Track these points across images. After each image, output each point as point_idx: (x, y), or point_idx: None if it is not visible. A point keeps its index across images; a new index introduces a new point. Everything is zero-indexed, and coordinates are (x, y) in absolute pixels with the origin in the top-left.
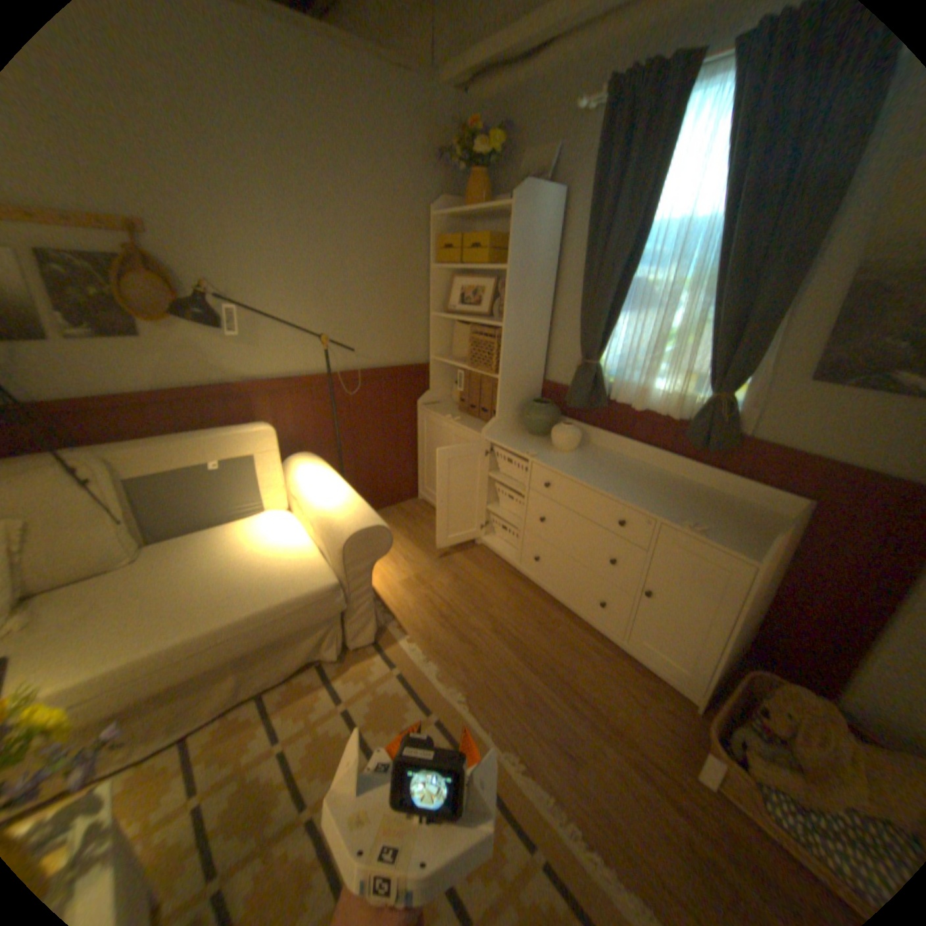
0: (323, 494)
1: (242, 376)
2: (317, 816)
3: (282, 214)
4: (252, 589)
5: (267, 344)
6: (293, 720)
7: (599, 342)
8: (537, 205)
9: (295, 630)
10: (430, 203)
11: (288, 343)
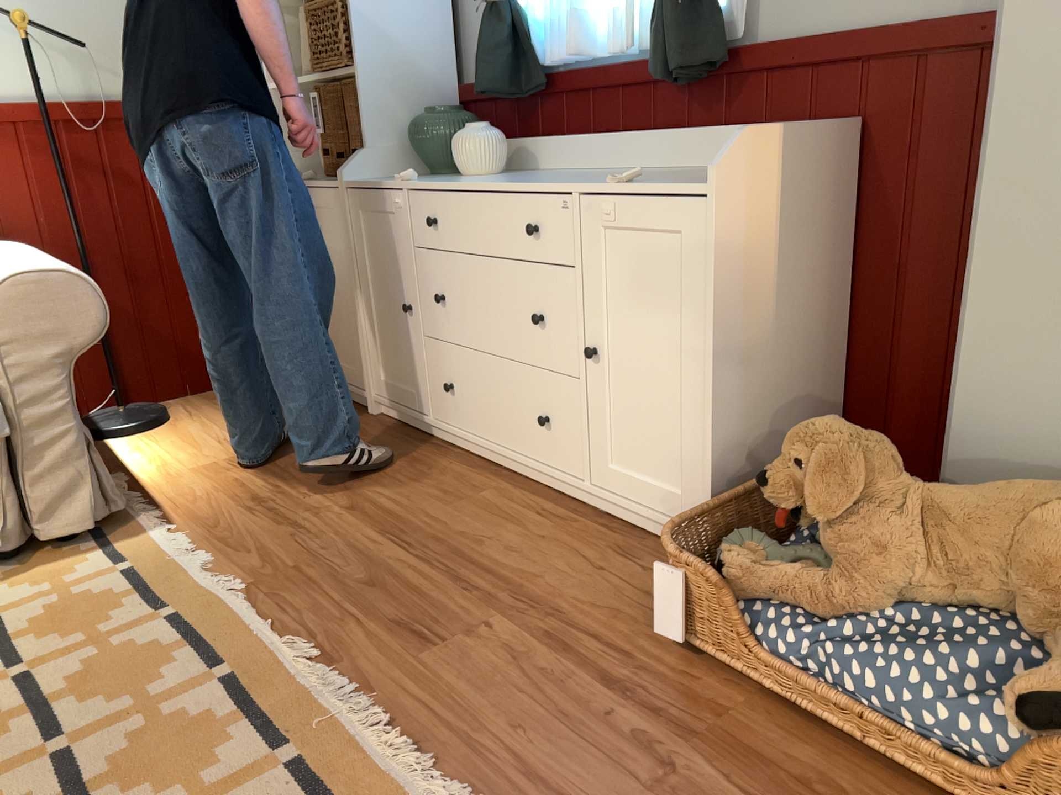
0: None
1: None
2: None
3: None
4: None
5: None
6: None
7: None
8: None
9: None
10: None
11: None
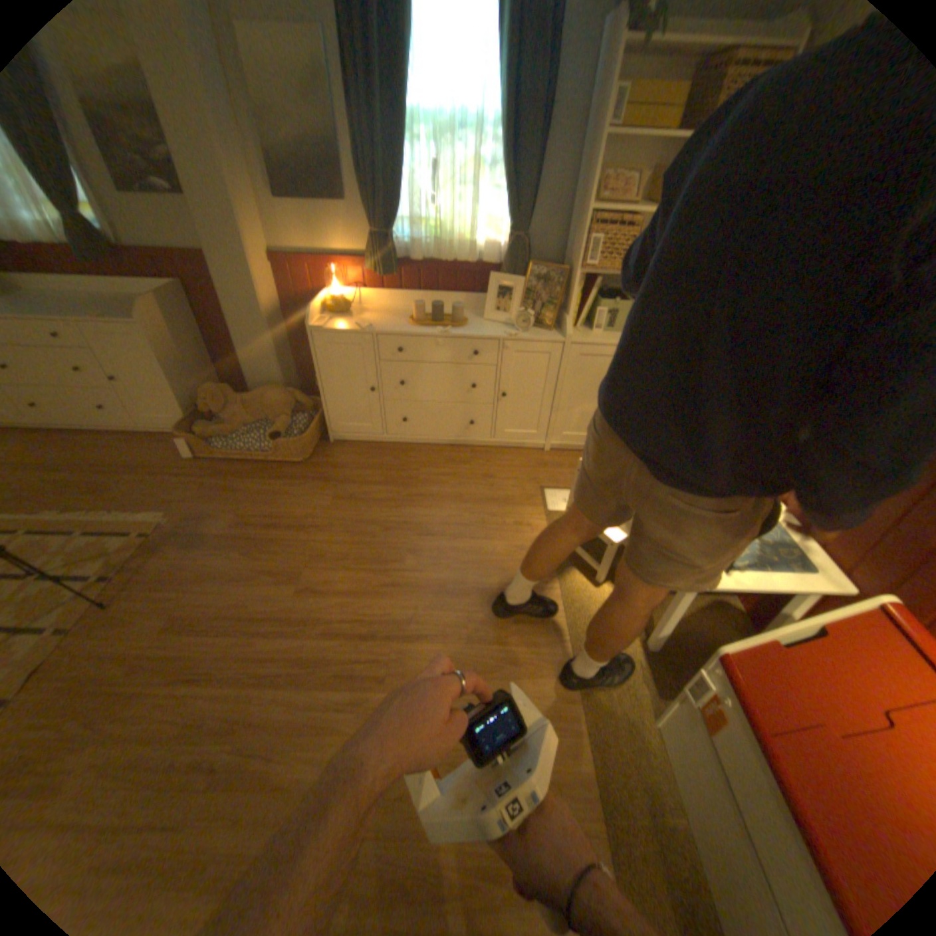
0: None
1: None
2: None
3: None
4: None
5: None
6: None
7: None
8: None
9: None
10: None
11: None
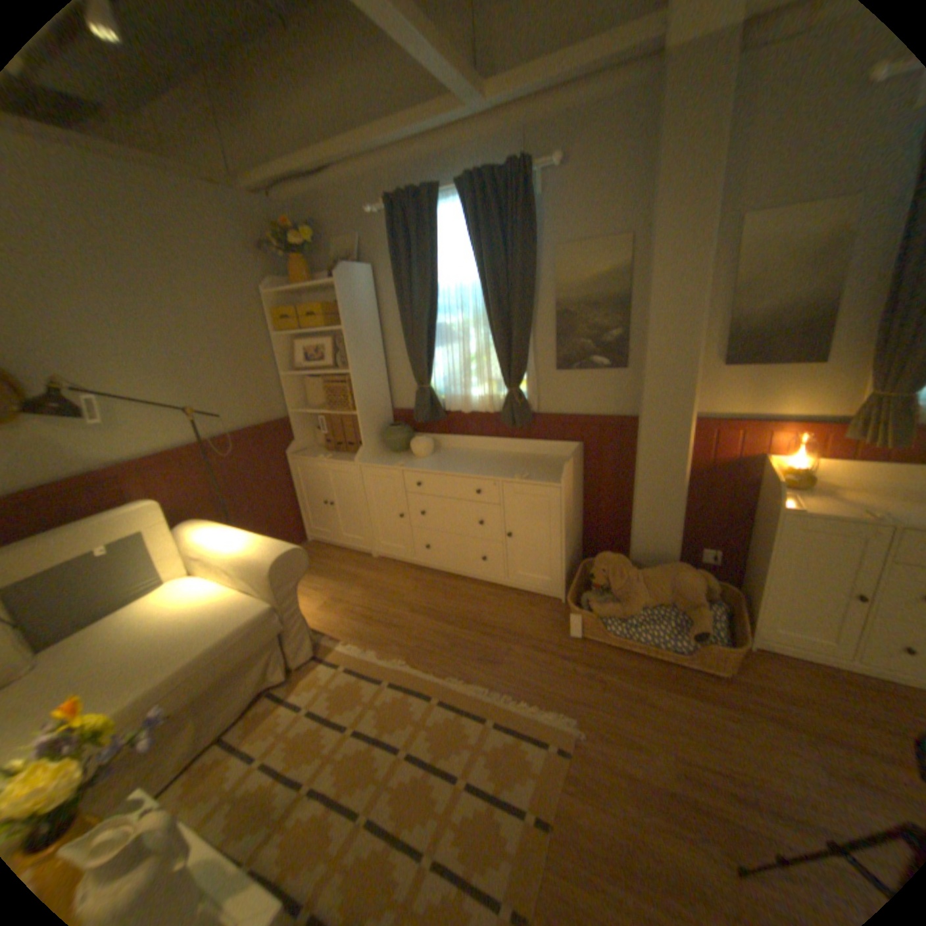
0: (230, 543)
1: (105, 462)
2: (315, 785)
3: (121, 309)
4: (192, 637)
5: (127, 428)
6: (261, 740)
7: (426, 372)
8: (353, 281)
9: (242, 662)
10: (258, 285)
11: (149, 423)
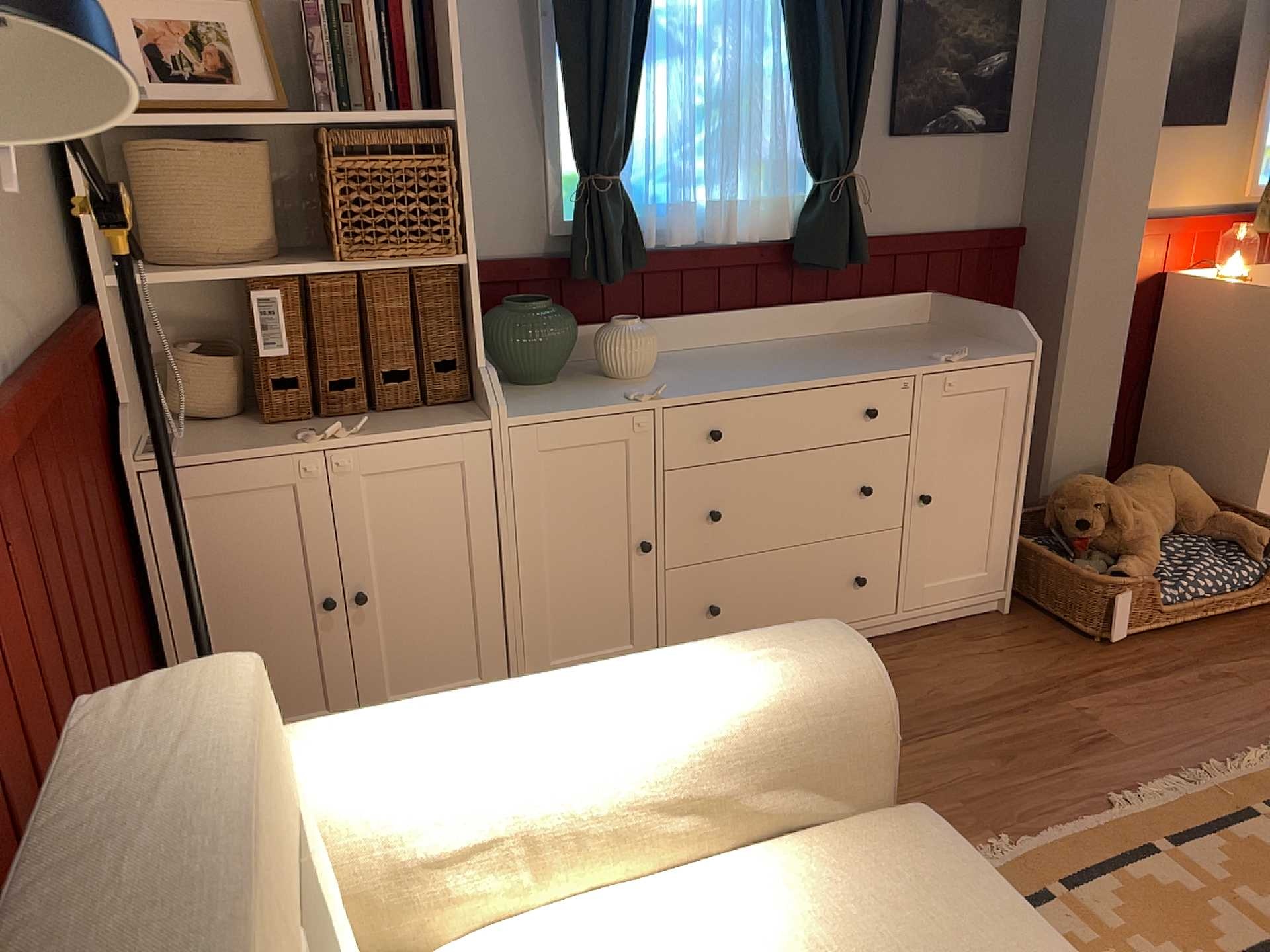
0: (616, 710)
1: None
2: None
3: None
4: None
5: None
6: None
7: (625, 135)
8: None
9: None
10: None
11: None
